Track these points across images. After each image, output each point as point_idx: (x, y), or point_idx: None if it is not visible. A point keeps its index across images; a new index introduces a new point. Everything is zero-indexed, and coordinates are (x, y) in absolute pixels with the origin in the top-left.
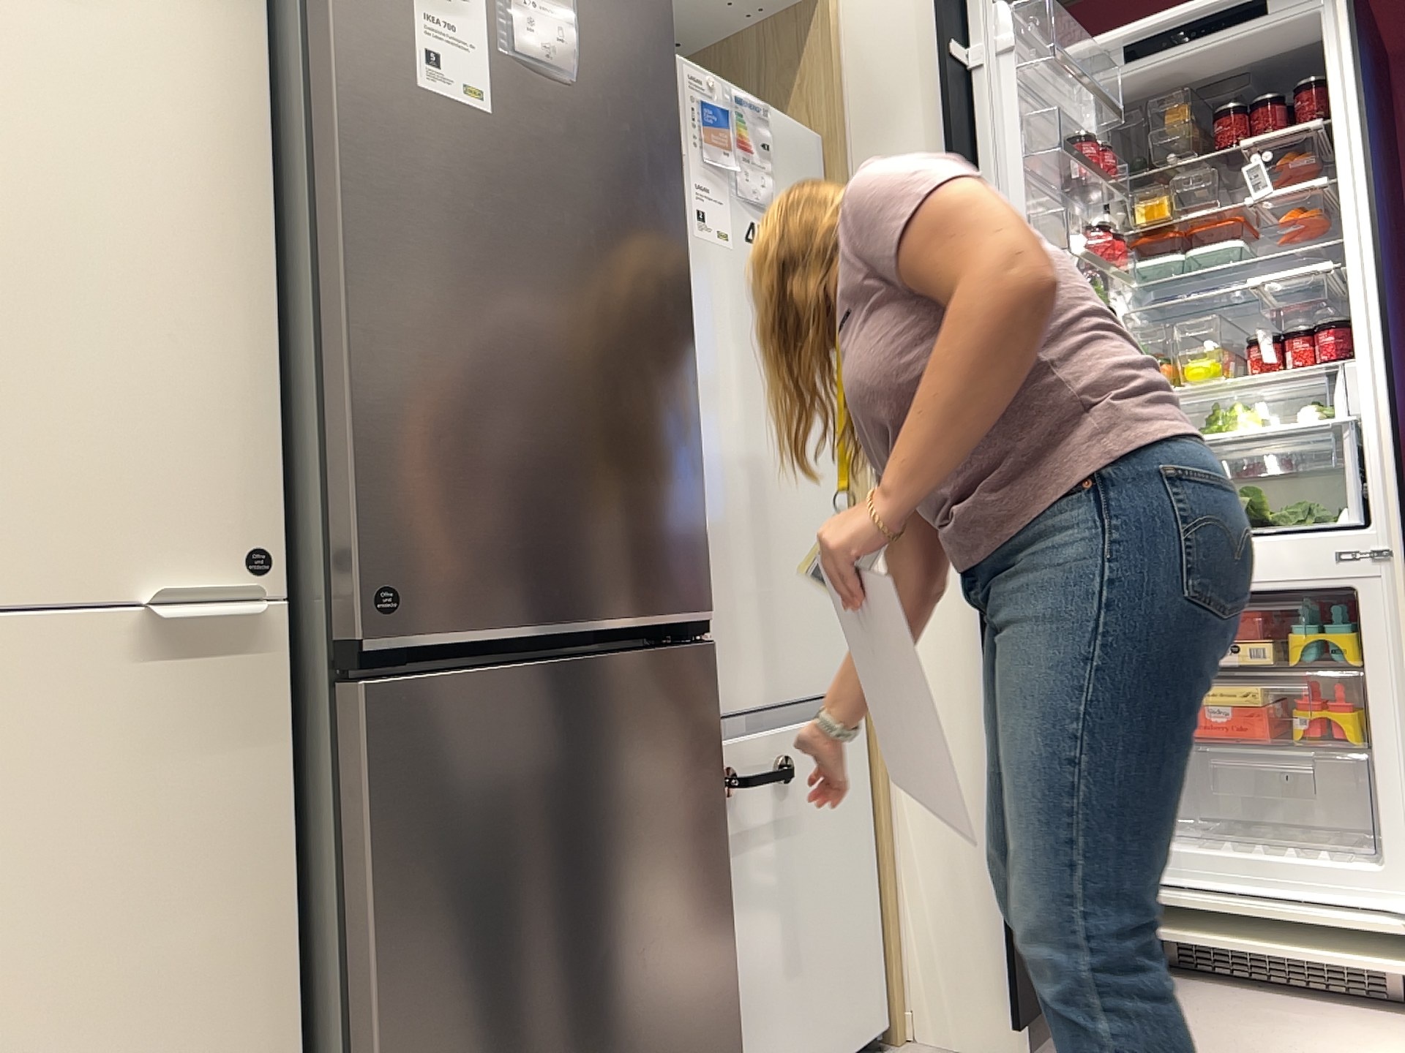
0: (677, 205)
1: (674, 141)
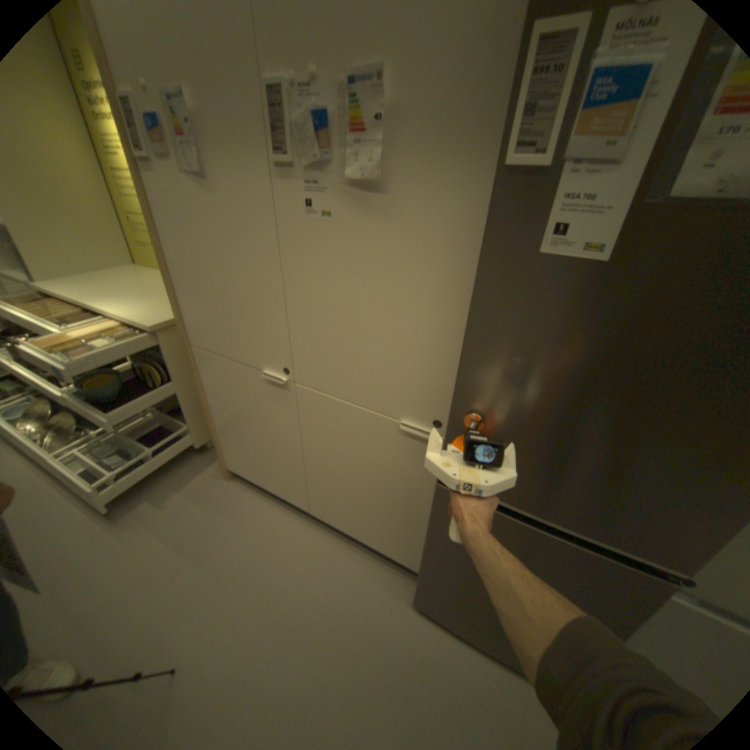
0: None
1: None
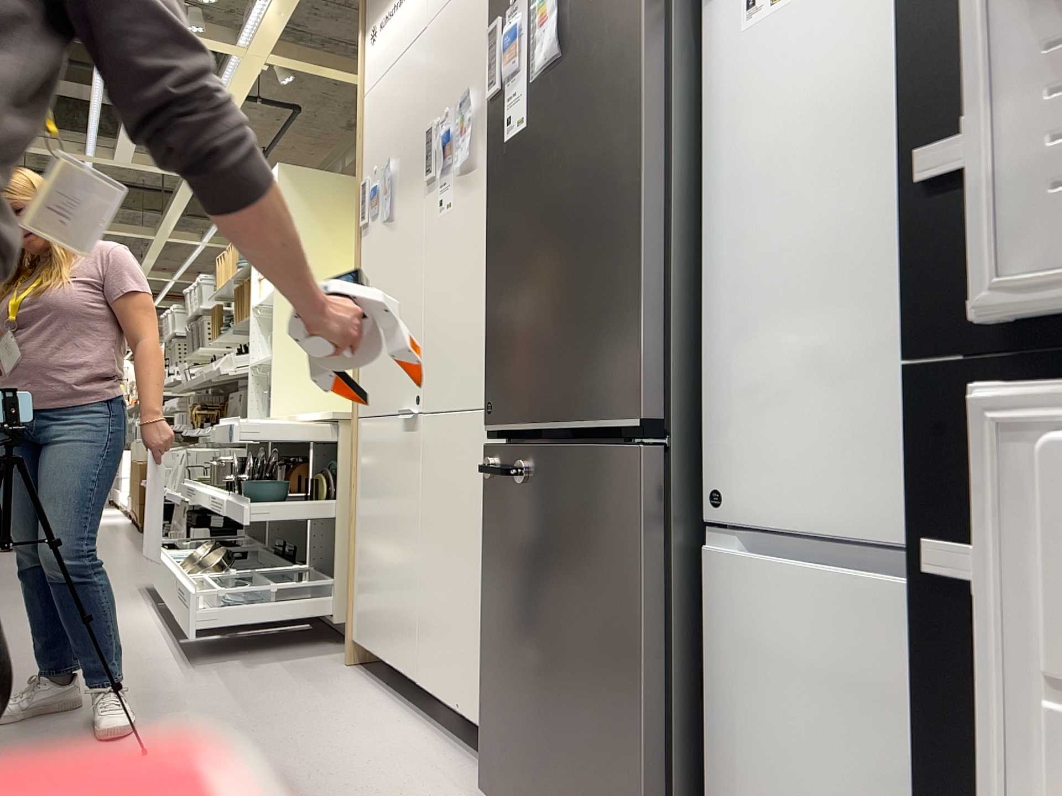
0: (636, 66)
1: (637, 9)
